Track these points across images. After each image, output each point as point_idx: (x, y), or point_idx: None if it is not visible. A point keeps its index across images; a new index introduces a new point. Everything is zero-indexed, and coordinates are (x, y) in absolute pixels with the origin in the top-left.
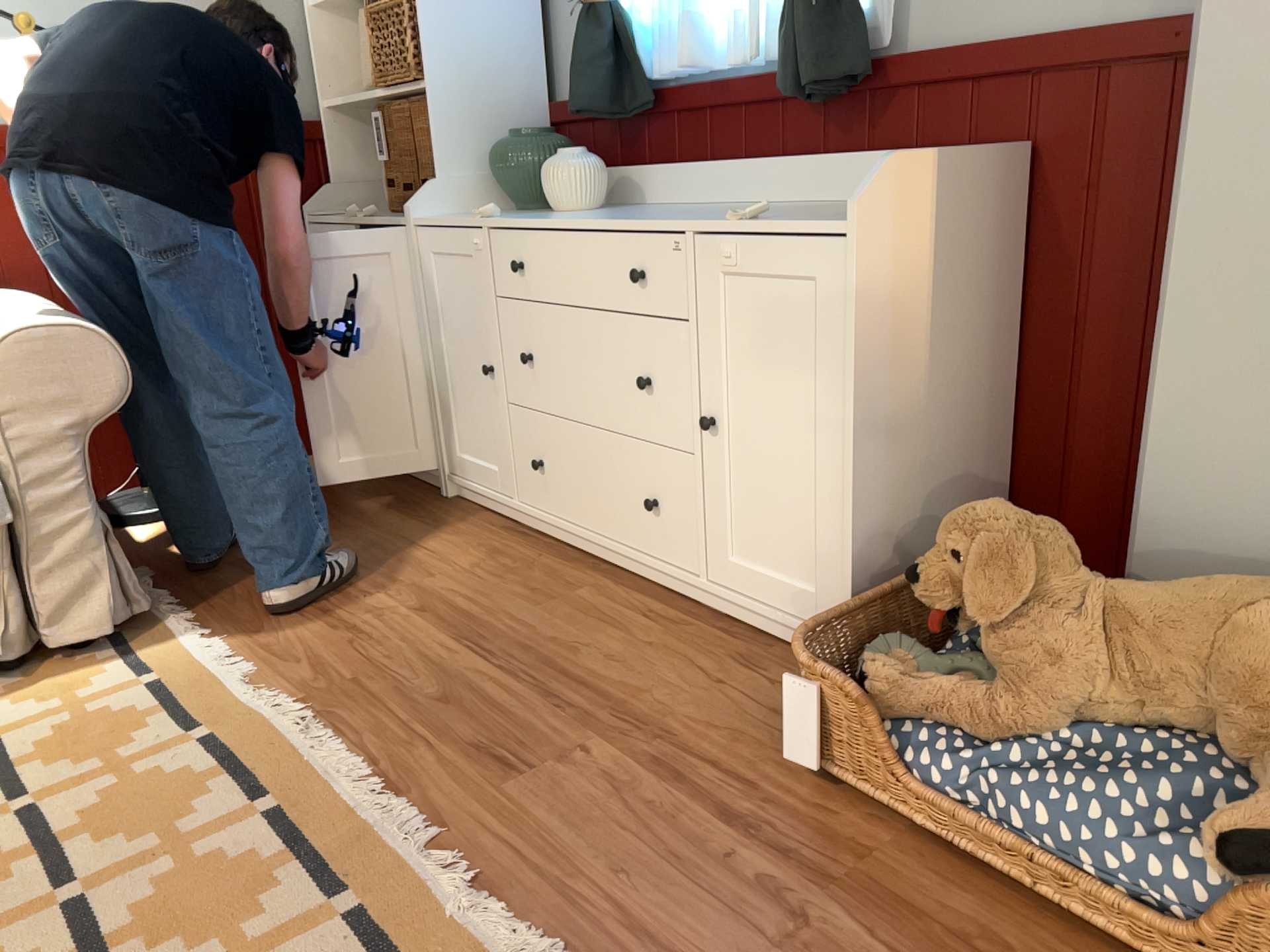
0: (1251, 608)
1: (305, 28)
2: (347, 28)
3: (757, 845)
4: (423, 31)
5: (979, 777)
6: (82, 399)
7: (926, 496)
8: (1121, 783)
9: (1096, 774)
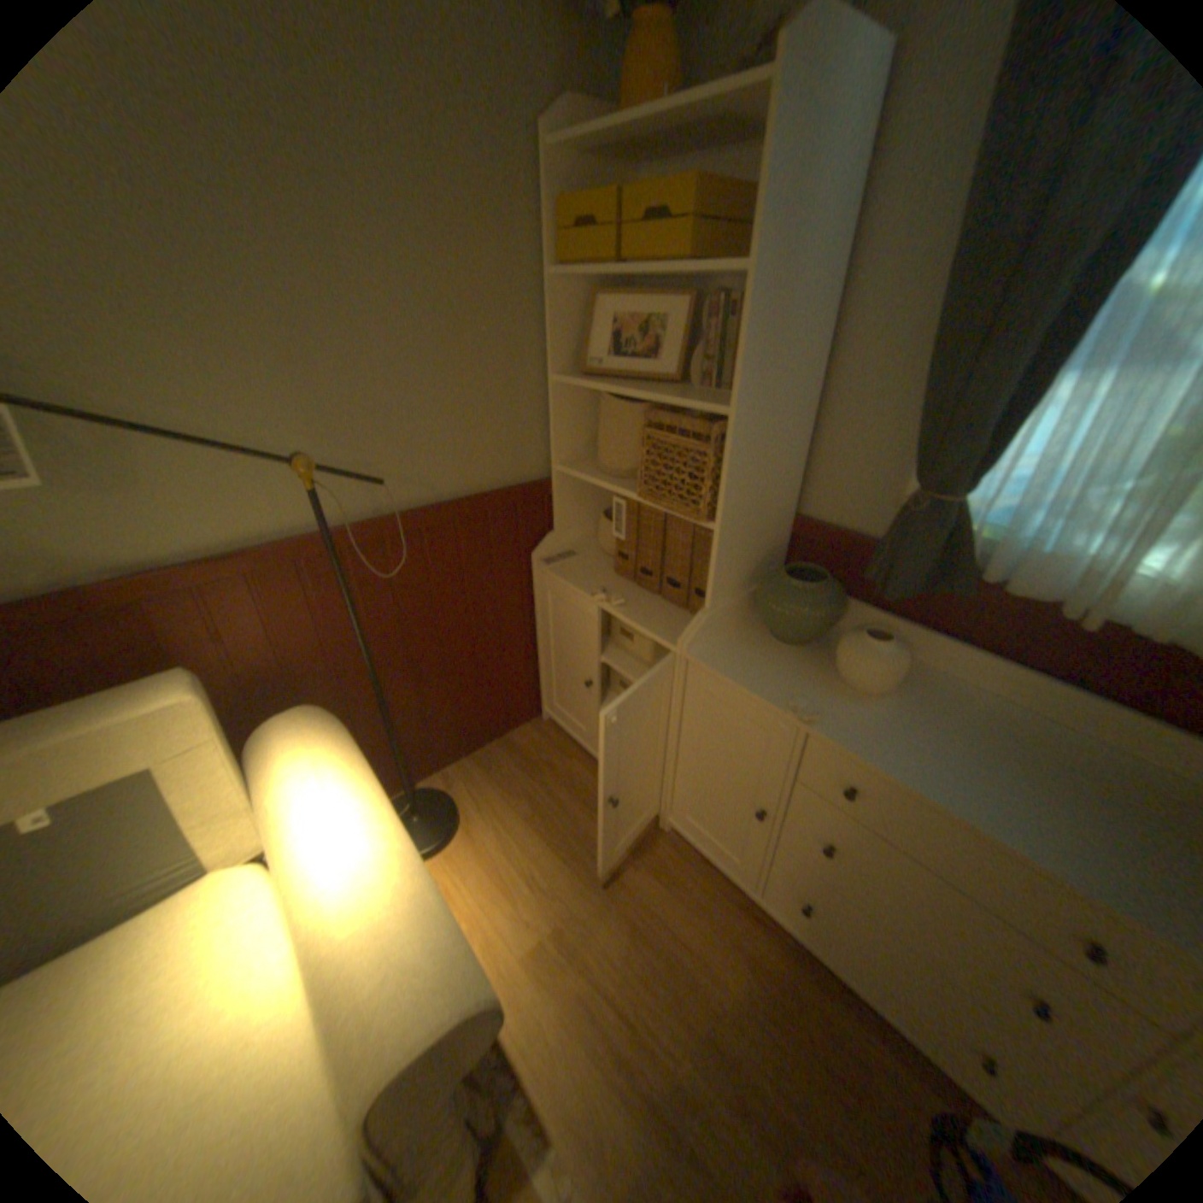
0: None
1: (544, 392)
2: (582, 391)
3: None
4: (728, 480)
5: None
6: (459, 1072)
7: None
8: None
9: None
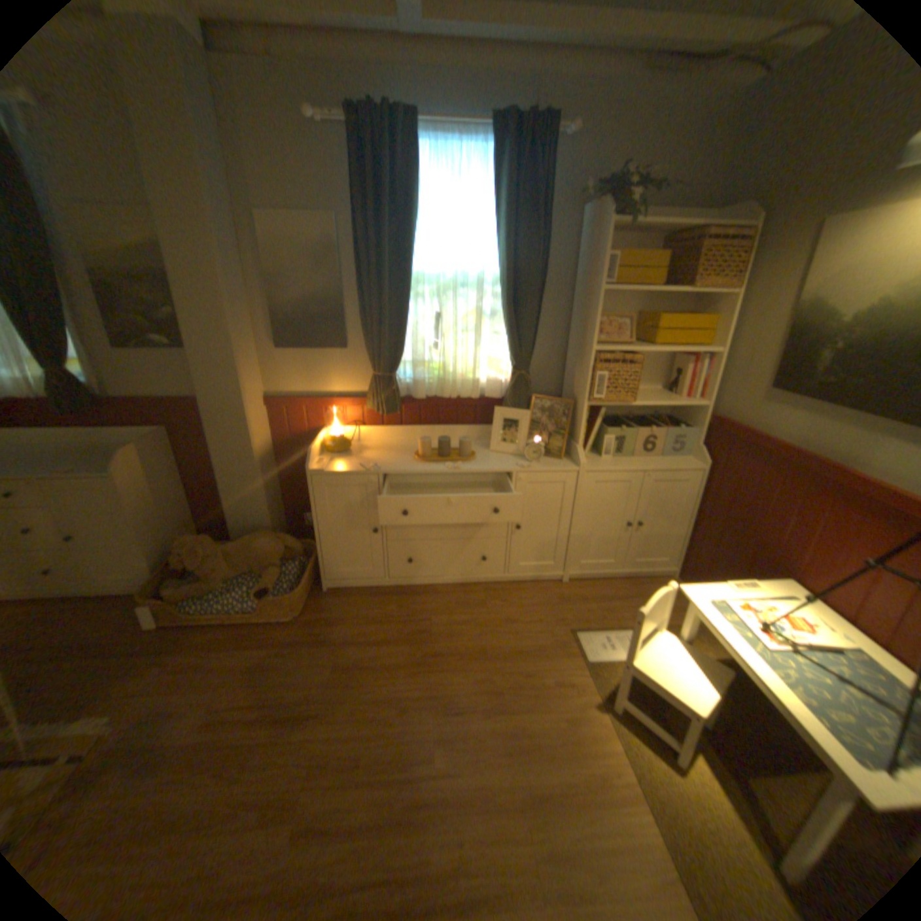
0: (252, 544)
1: None
2: None
3: (142, 658)
4: None
5: (202, 608)
6: None
7: (165, 535)
8: (234, 593)
9: (229, 594)
